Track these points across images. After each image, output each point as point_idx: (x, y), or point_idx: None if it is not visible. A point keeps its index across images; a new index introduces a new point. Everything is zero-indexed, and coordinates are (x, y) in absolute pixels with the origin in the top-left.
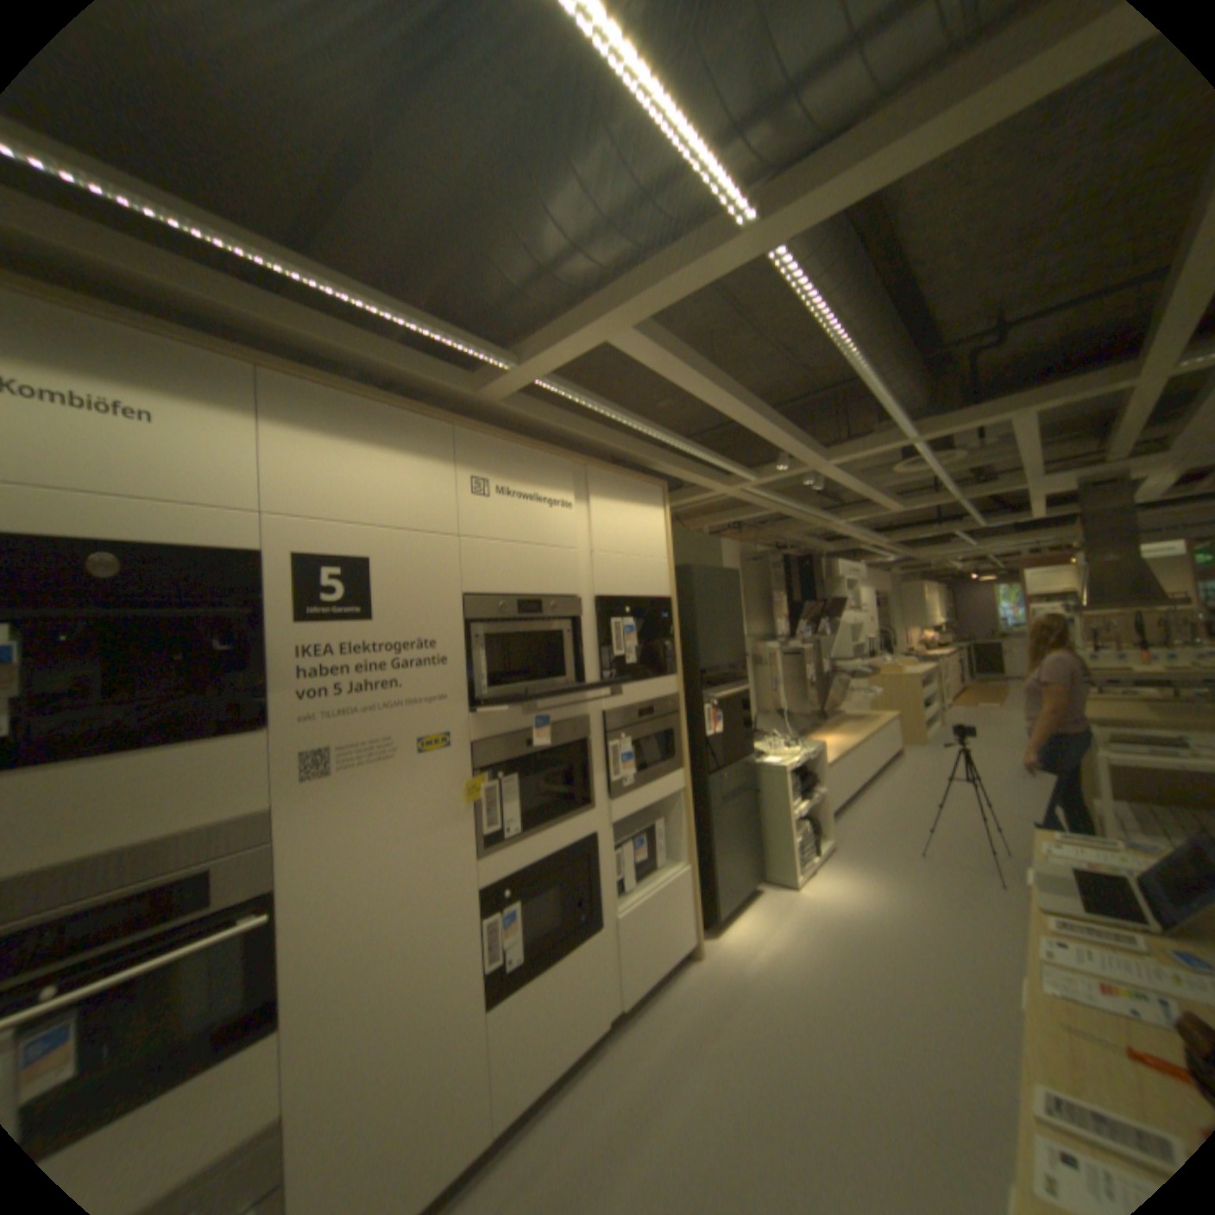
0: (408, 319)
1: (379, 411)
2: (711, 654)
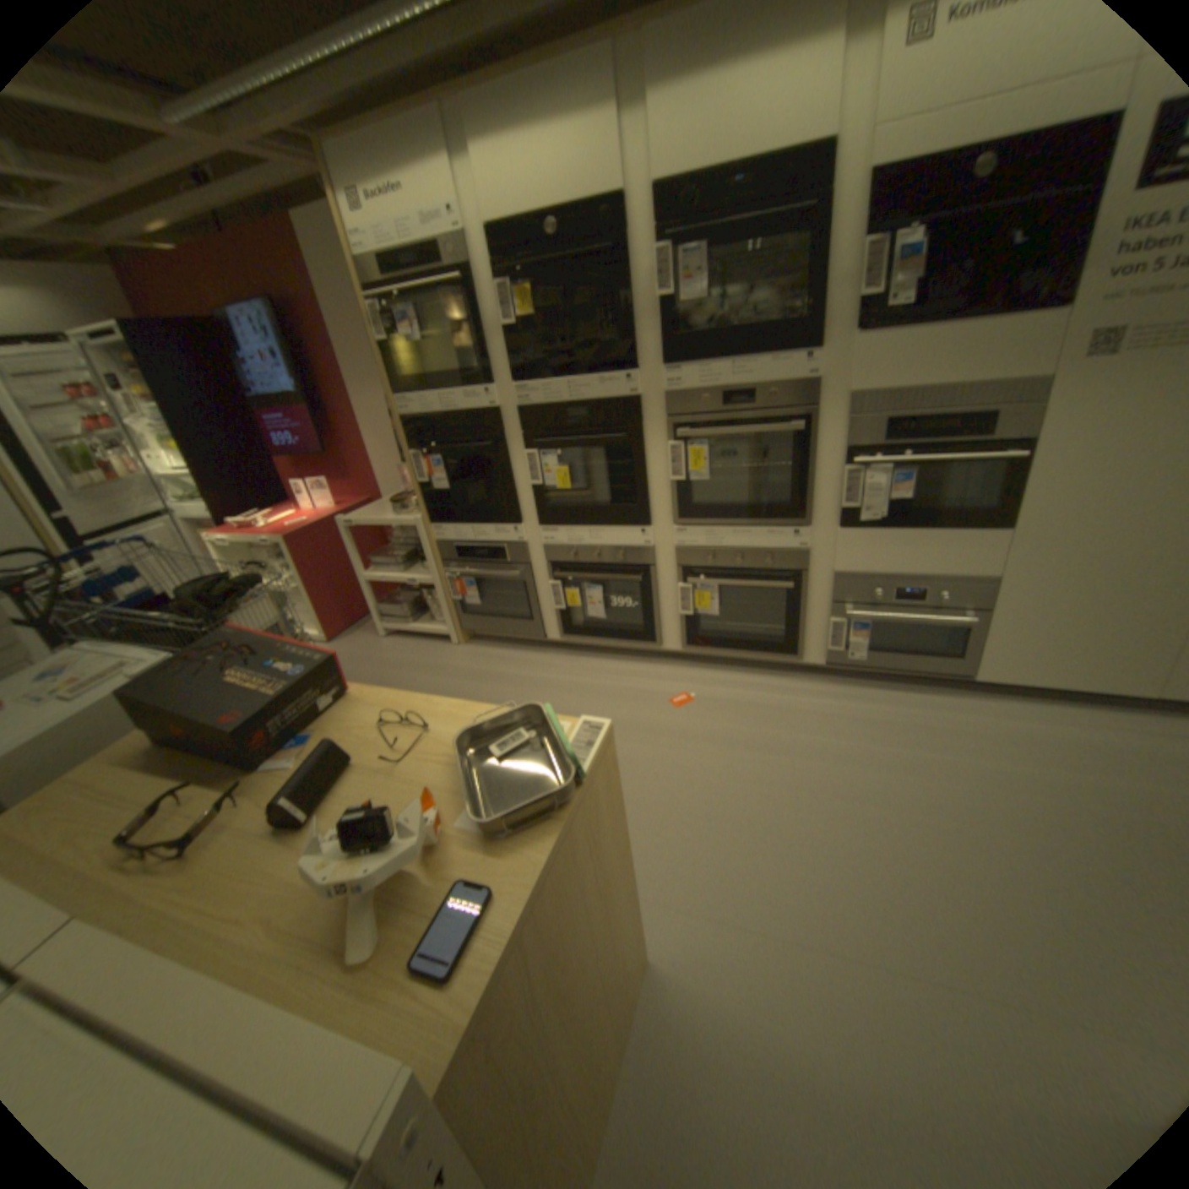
0: None
1: None
2: None
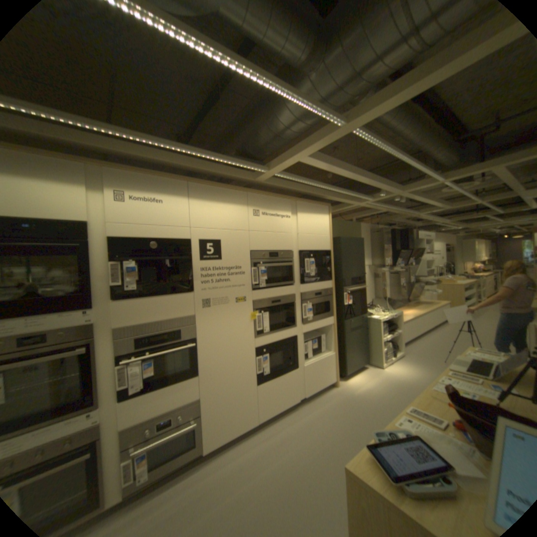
0: (231, 161)
1: (223, 191)
2: (348, 273)
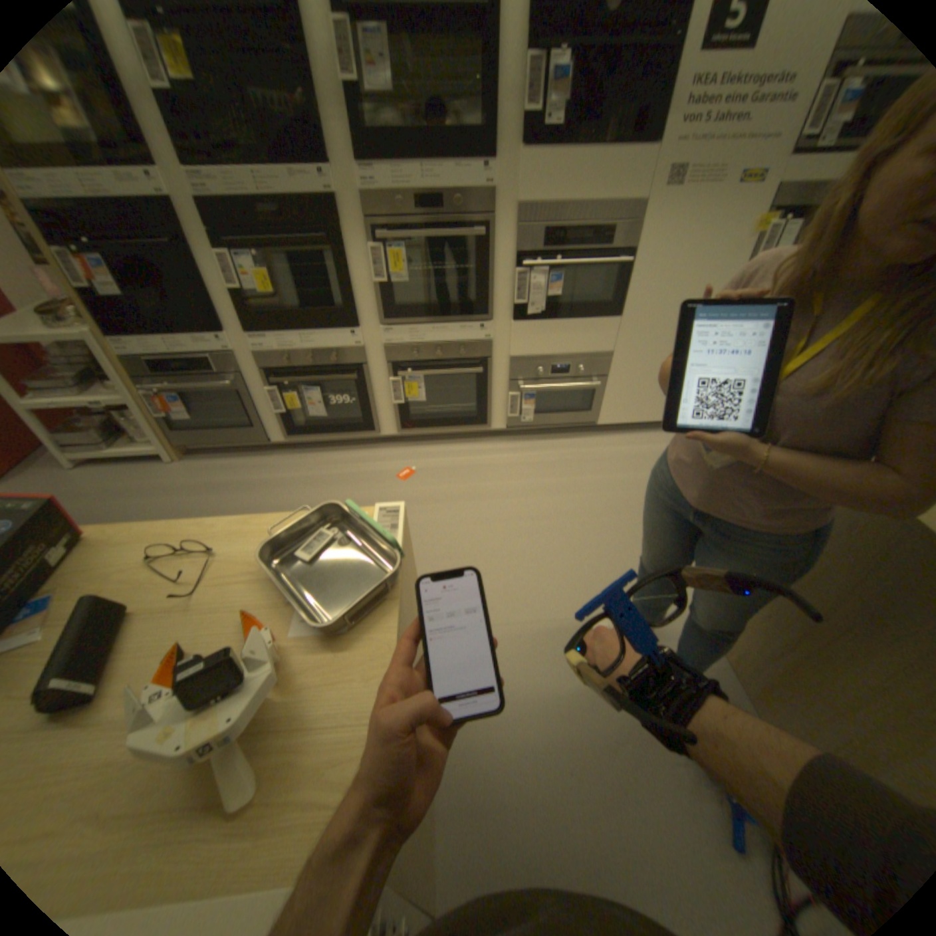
0: None
1: None
2: None
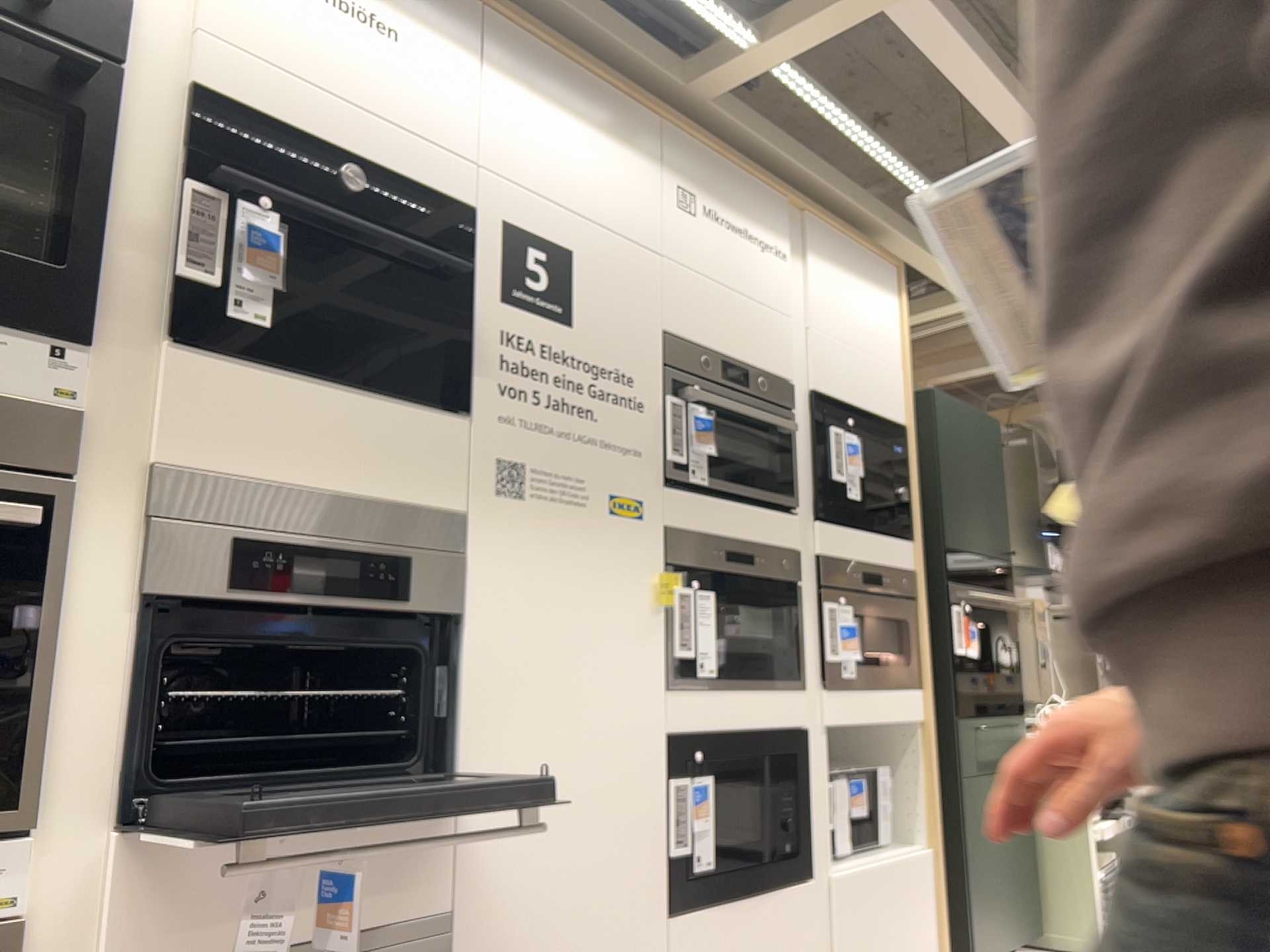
0: None
1: (590, 84)
2: (960, 532)
